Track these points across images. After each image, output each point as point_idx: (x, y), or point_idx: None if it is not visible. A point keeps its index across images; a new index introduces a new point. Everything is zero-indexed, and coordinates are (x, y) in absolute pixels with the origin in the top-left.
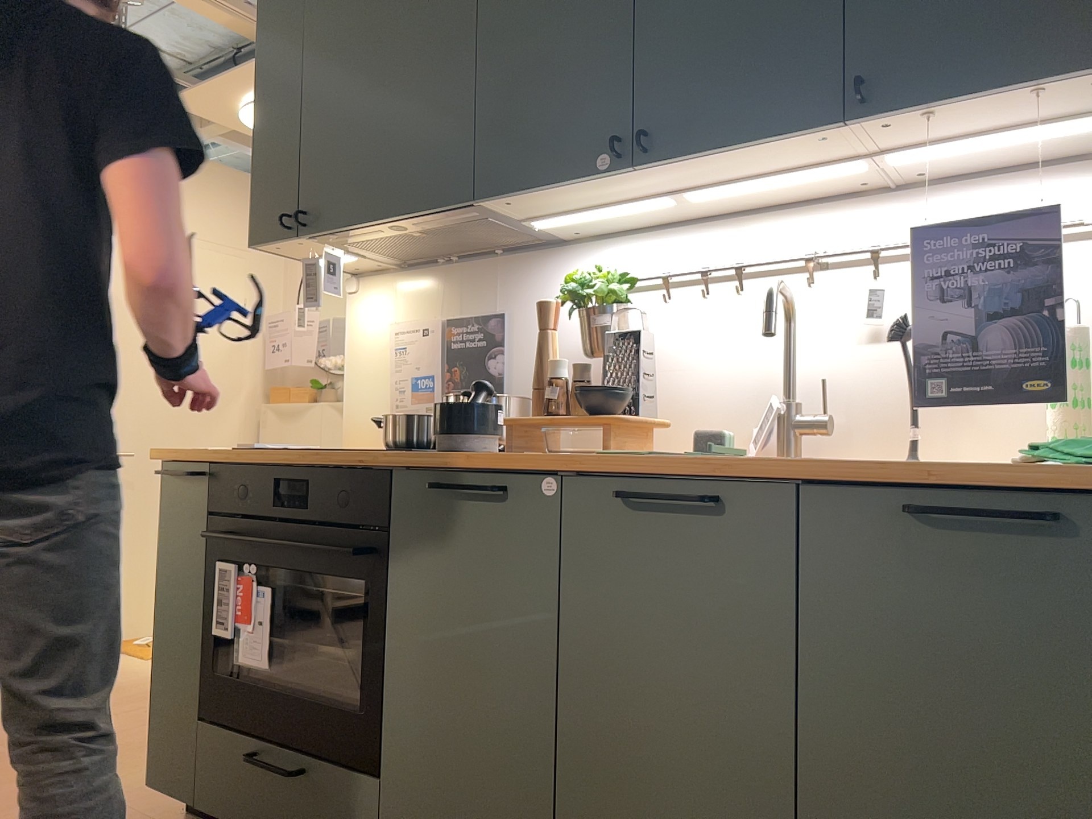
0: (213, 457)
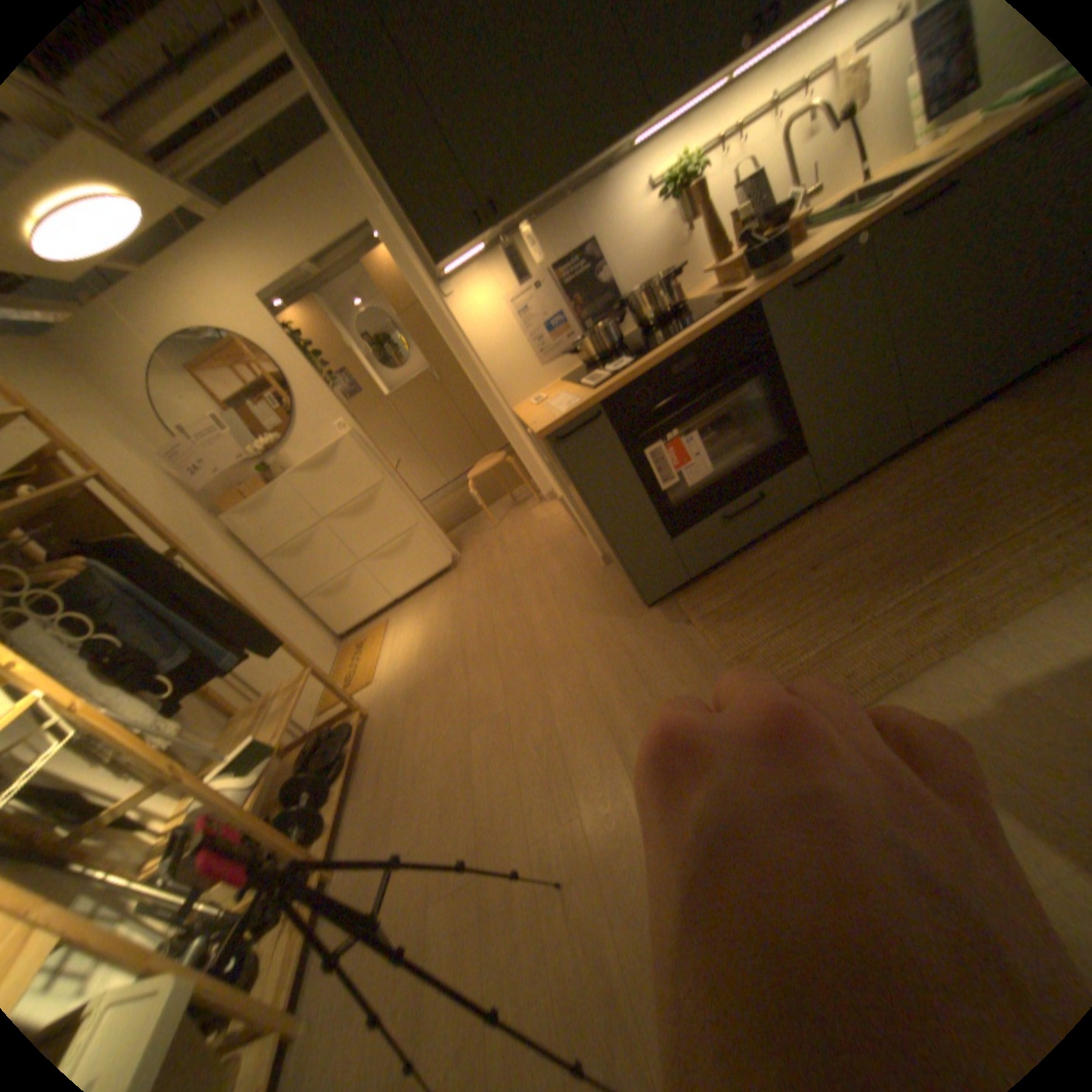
0: (596, 396)
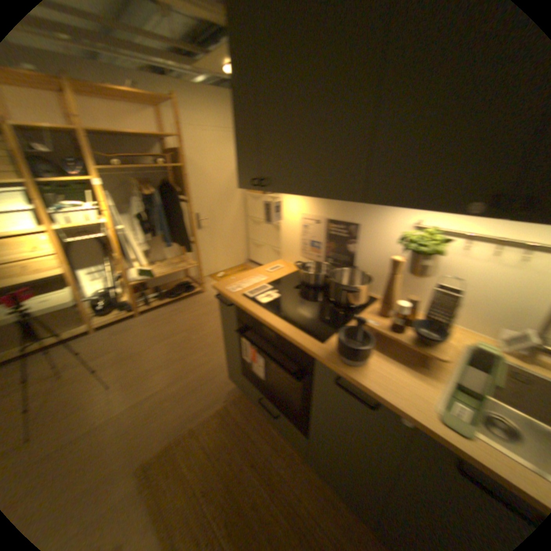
0: (233, 300)
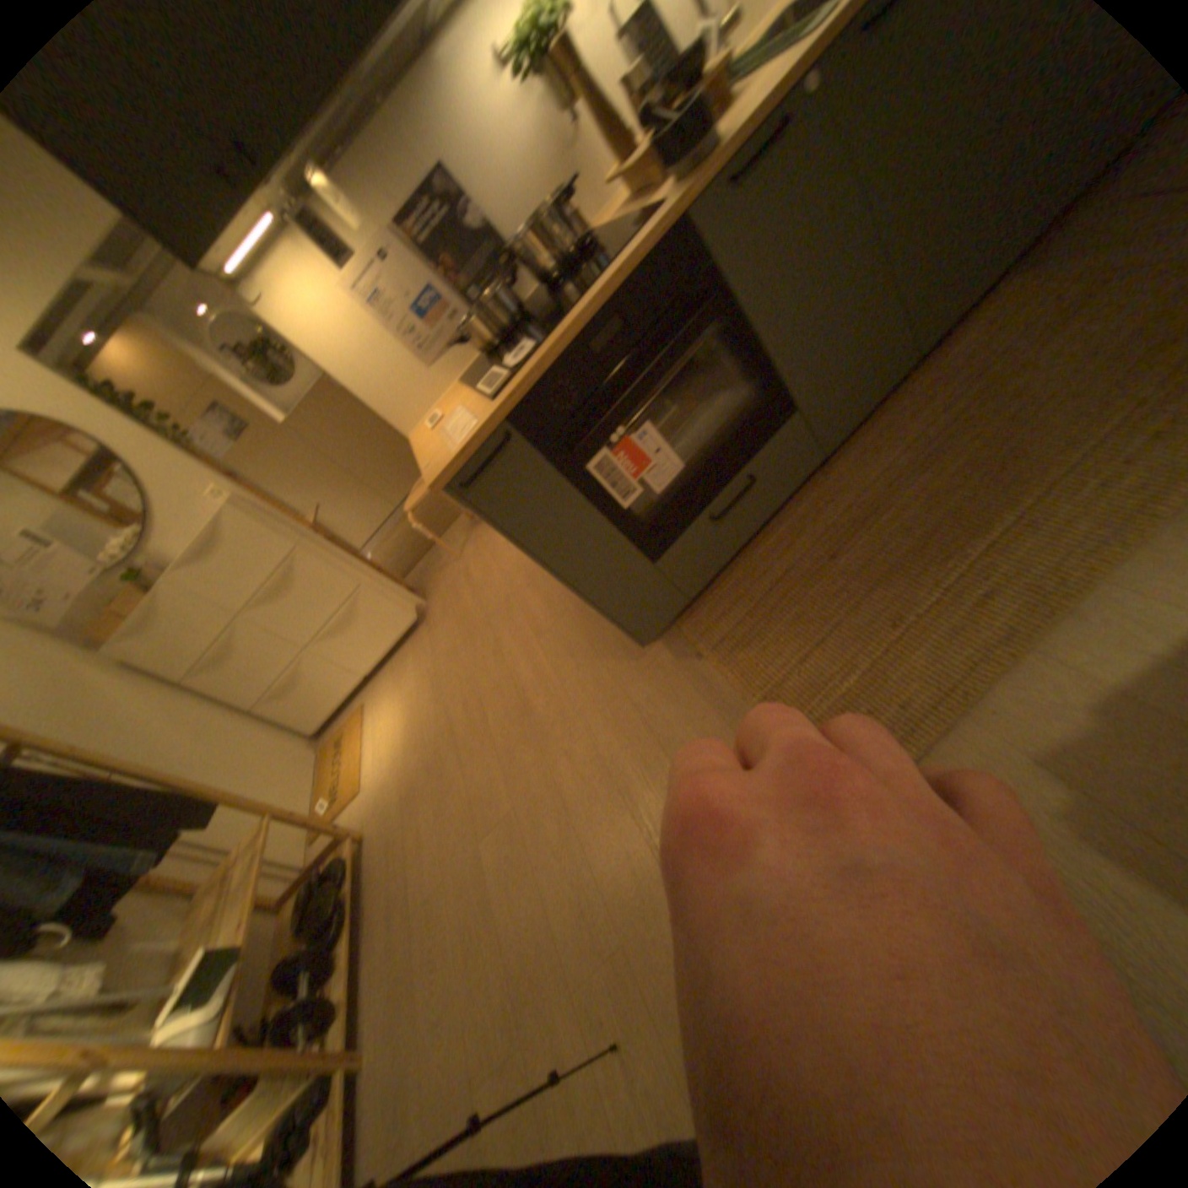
0: (498, 411)
